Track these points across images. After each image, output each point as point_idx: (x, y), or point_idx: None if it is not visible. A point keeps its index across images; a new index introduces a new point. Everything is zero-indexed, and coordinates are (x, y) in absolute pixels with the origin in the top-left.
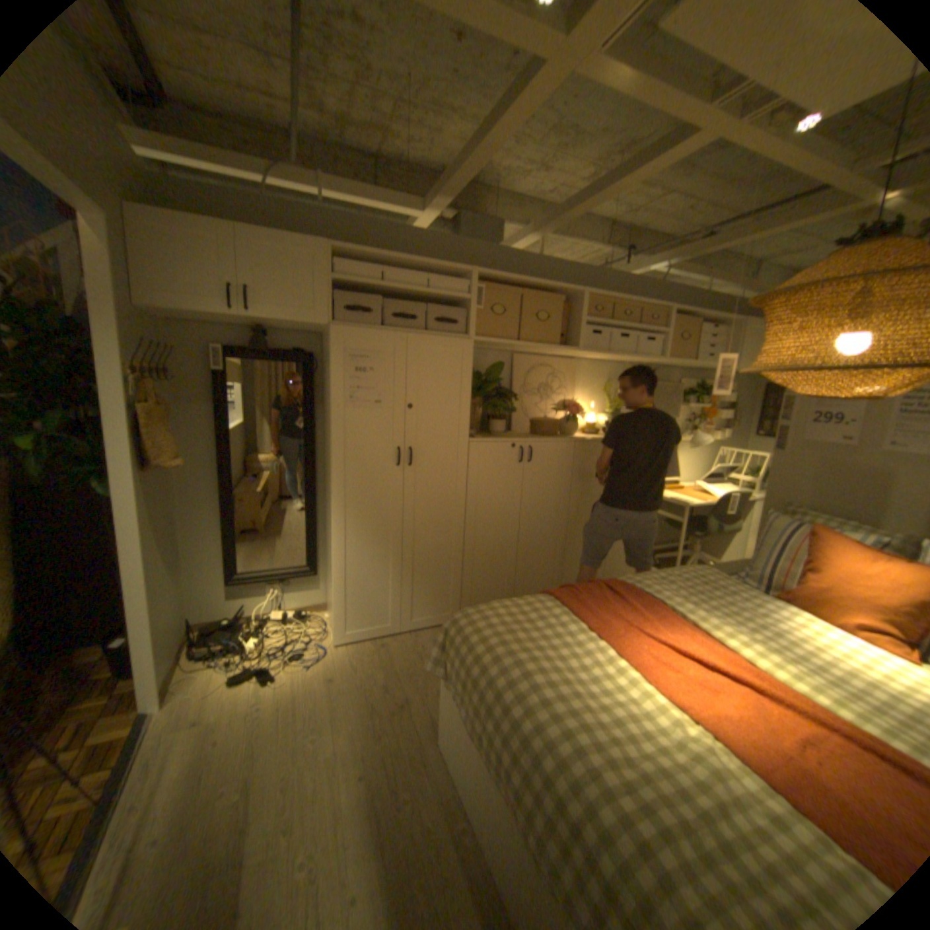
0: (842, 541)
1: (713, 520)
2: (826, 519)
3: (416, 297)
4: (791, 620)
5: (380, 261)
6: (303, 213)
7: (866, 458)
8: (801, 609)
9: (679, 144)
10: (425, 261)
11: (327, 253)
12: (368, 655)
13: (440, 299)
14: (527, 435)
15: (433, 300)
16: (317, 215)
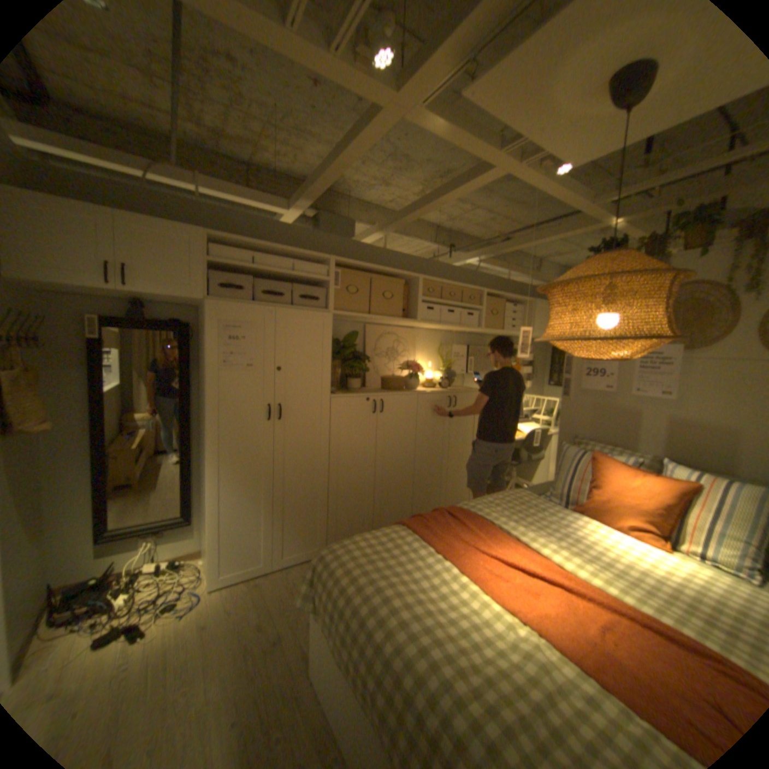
0: (613, 463)
1: (524, 451)
2: (600, 446)
3: (283, 278)
4: (585, 528)
5: (251, 247)
6: (181, 204)
7: (622, 401)
8: (590, 518)
9: (481, 175)
10: (290, 249)
11: (203, 238)
12: (241, 596)
13: (304, 280)
14: (379, 390)
15: (298, 280)
16: (194, 207)
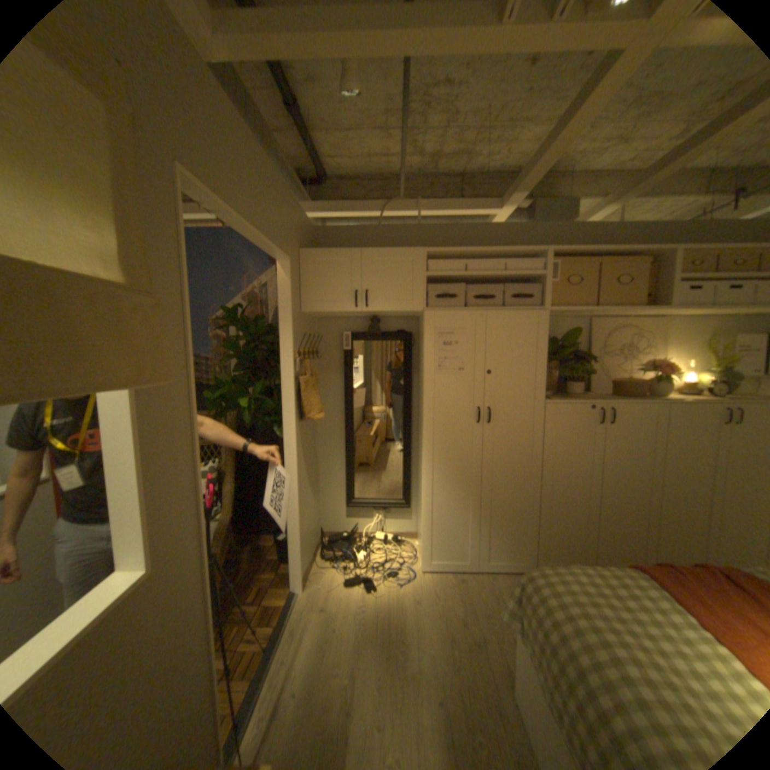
0: None
1: None
2: None
3: (494, 280)
4: None
5: (464, 256)
6: (406, 231)
7: None
8: None
9: None
10: (502, 250)
11: (423, 257)
12: (450, 587)
13: (516, 279)
14: (610, 396)
15: (510, 280)
16: (416, 231)
